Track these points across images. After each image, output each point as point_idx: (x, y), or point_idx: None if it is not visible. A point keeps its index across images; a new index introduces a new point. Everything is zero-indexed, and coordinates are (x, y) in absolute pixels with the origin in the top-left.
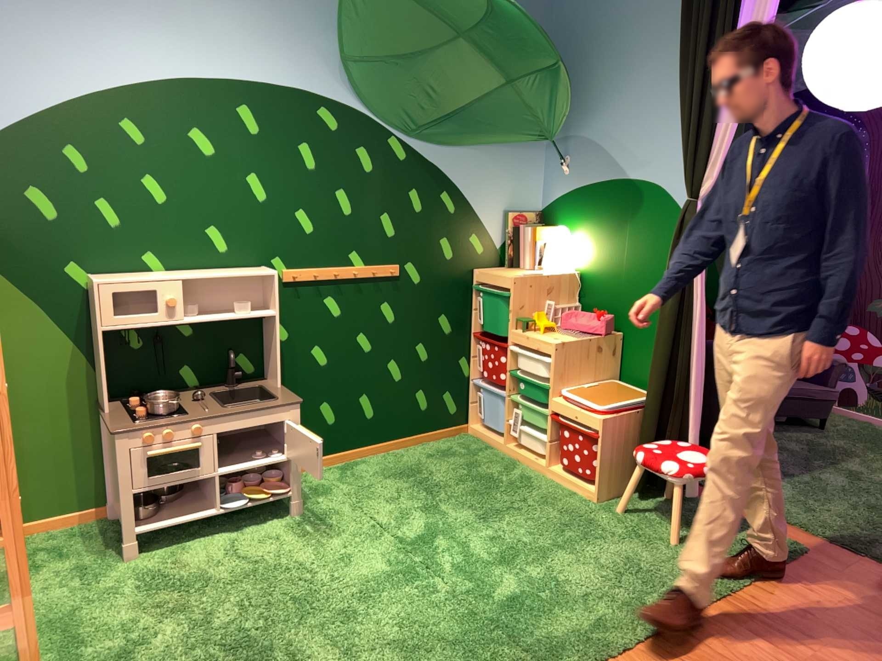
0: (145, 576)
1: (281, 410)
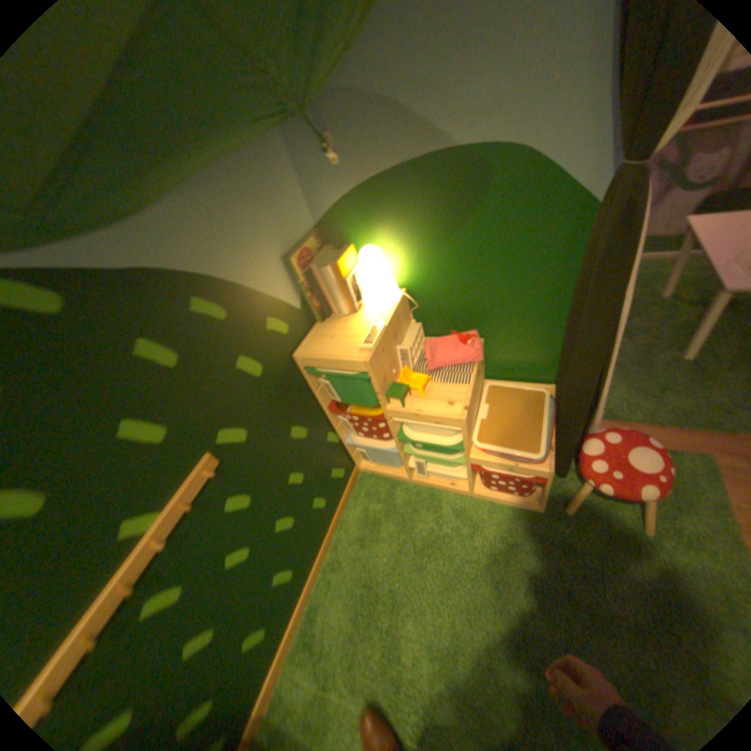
0: None
1: None
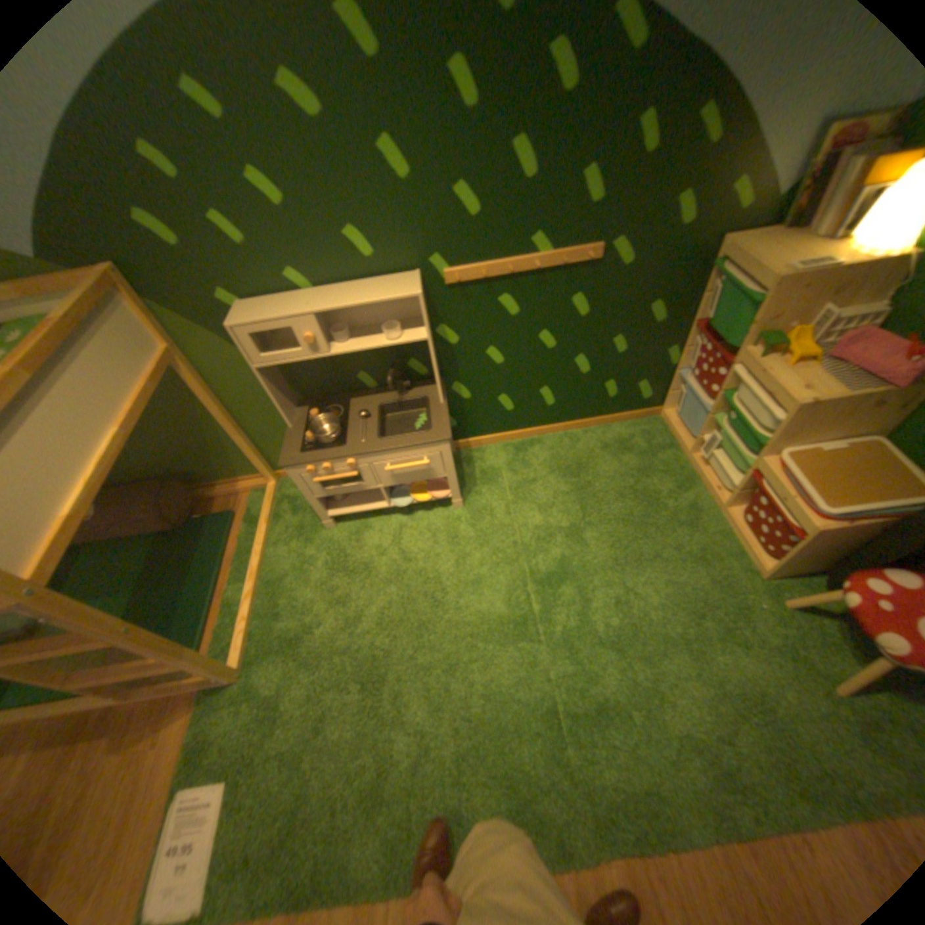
0: (334, 551)
1: (431, 447)
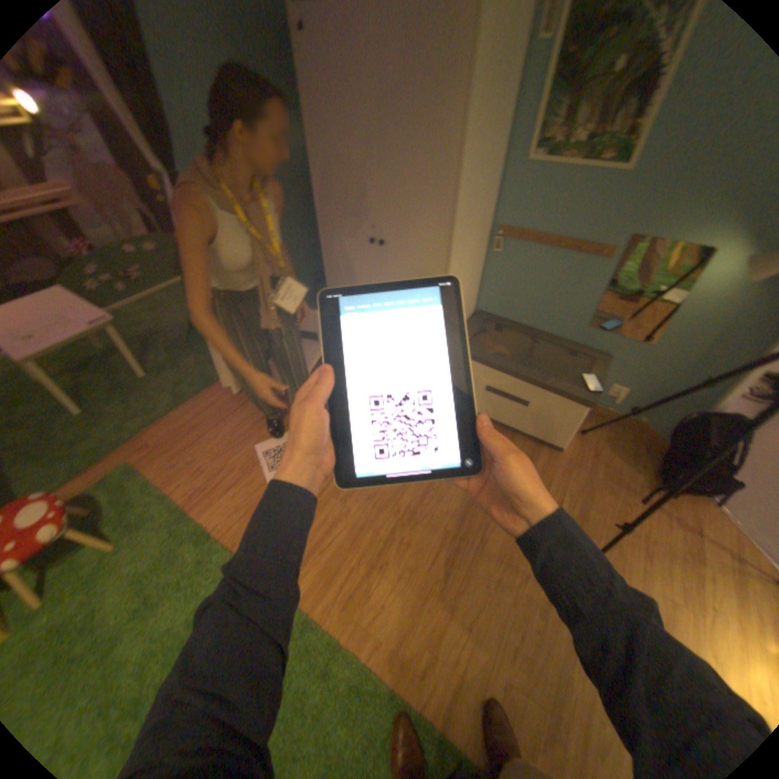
0: None
1: None
